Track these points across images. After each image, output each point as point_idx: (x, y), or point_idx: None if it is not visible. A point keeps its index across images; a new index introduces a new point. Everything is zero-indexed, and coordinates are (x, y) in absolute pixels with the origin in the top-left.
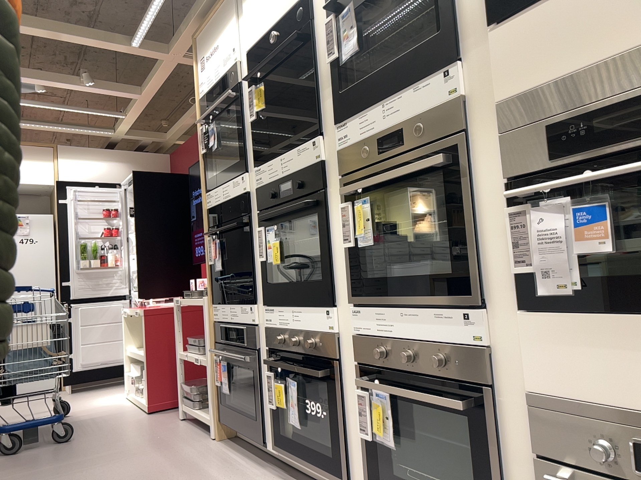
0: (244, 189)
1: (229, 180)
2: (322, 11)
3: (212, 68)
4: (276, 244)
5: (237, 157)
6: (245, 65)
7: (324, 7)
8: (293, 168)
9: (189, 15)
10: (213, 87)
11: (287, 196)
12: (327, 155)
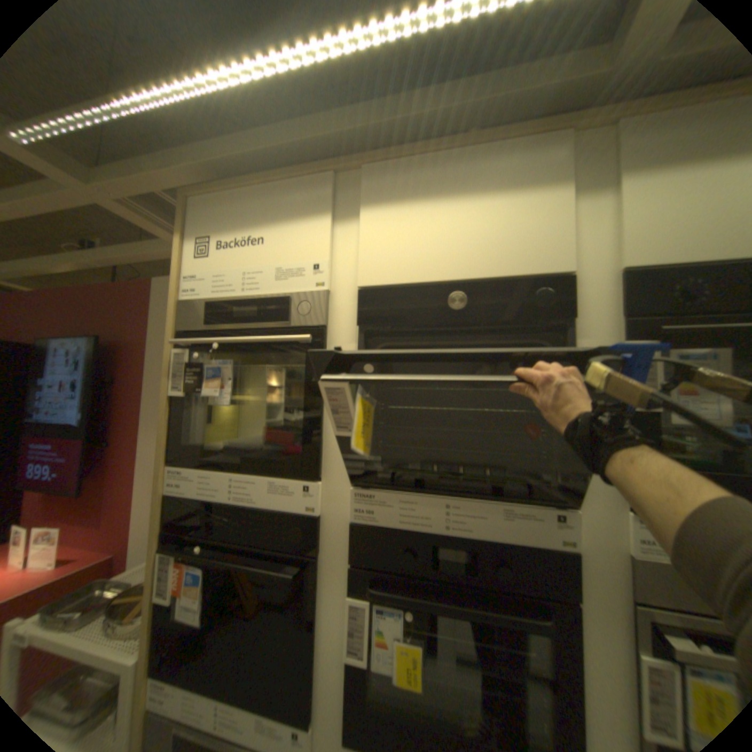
0: (309, 511)
1: (257, 474)
2: (626, 321)
3: (237, 265)
4: (415, 653)
5: (271, 431)
6: (345, 301)
7: (664, 326)
8: (489, 535)
9: (177, 148)
10: (236, 298)
11: (462, 578)
12: (588, 546)
